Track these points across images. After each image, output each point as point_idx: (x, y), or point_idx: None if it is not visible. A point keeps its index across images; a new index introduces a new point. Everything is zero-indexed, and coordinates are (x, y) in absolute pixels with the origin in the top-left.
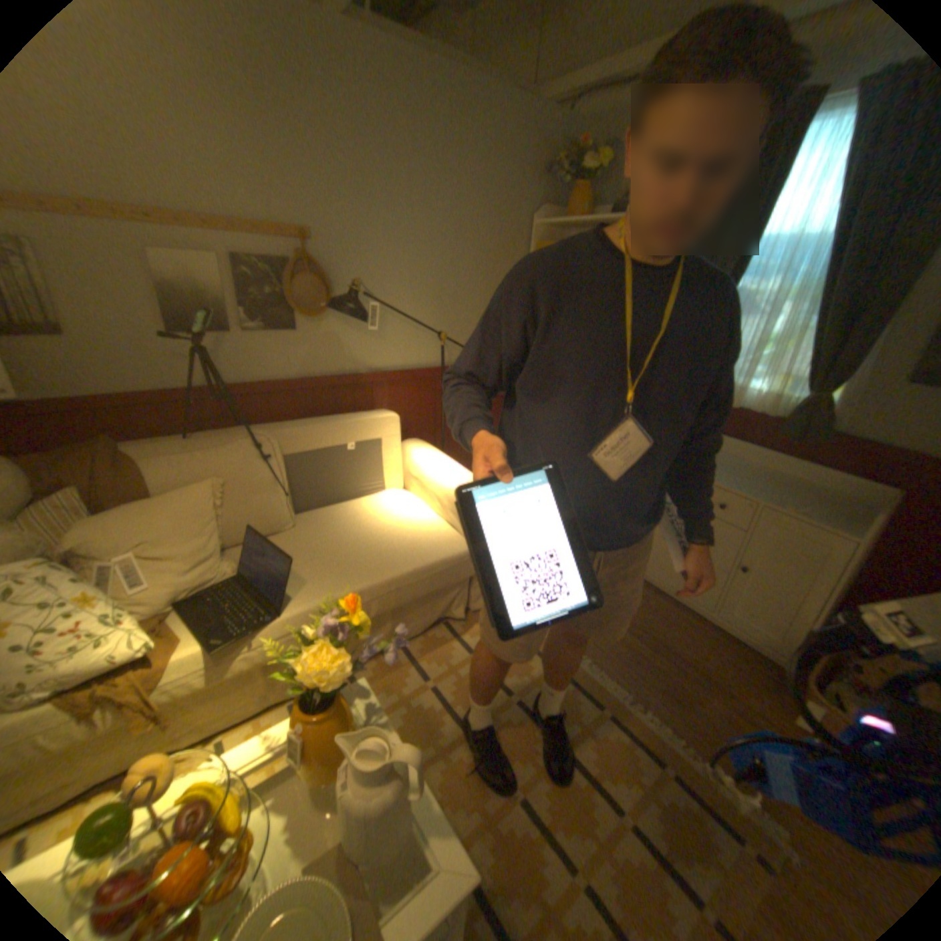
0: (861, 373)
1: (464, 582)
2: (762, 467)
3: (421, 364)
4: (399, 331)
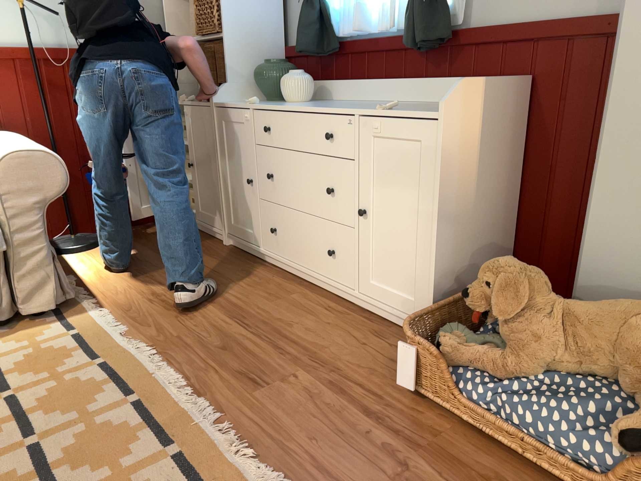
0: None
1: None
2: (404, 102)
3: (14, 44)
4: None
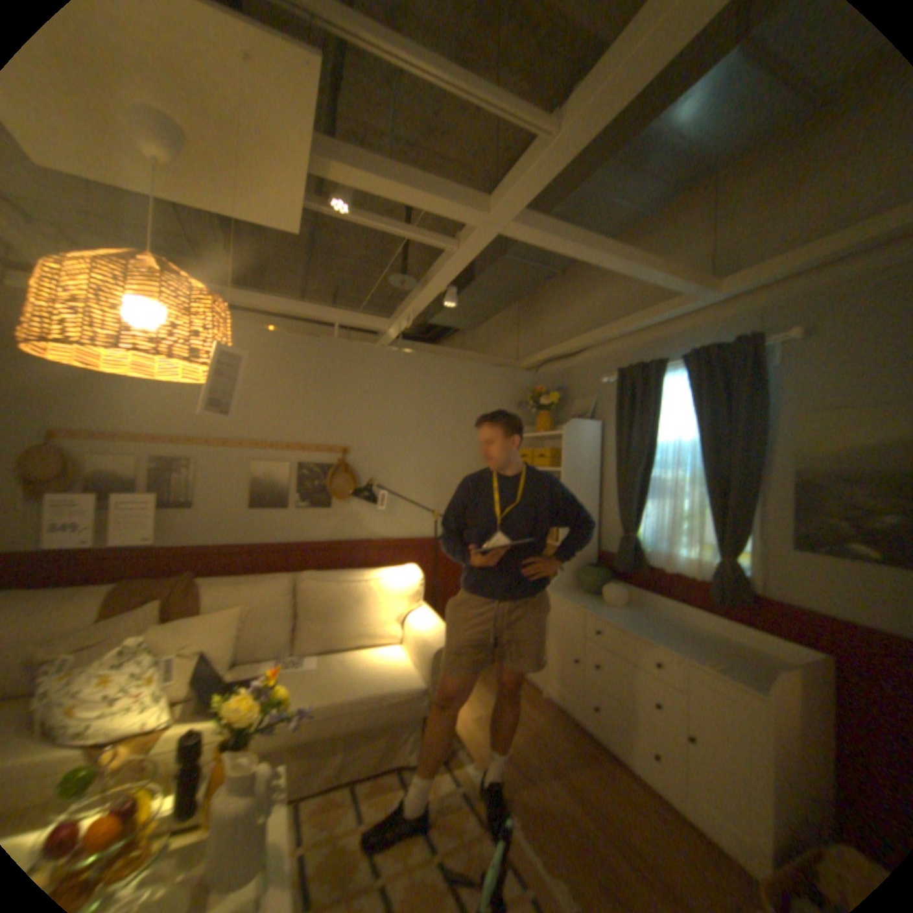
0: (758, 541)
1: (418, 725)
2: (711, 632)
3: (422, 535)
4: (405, 510)
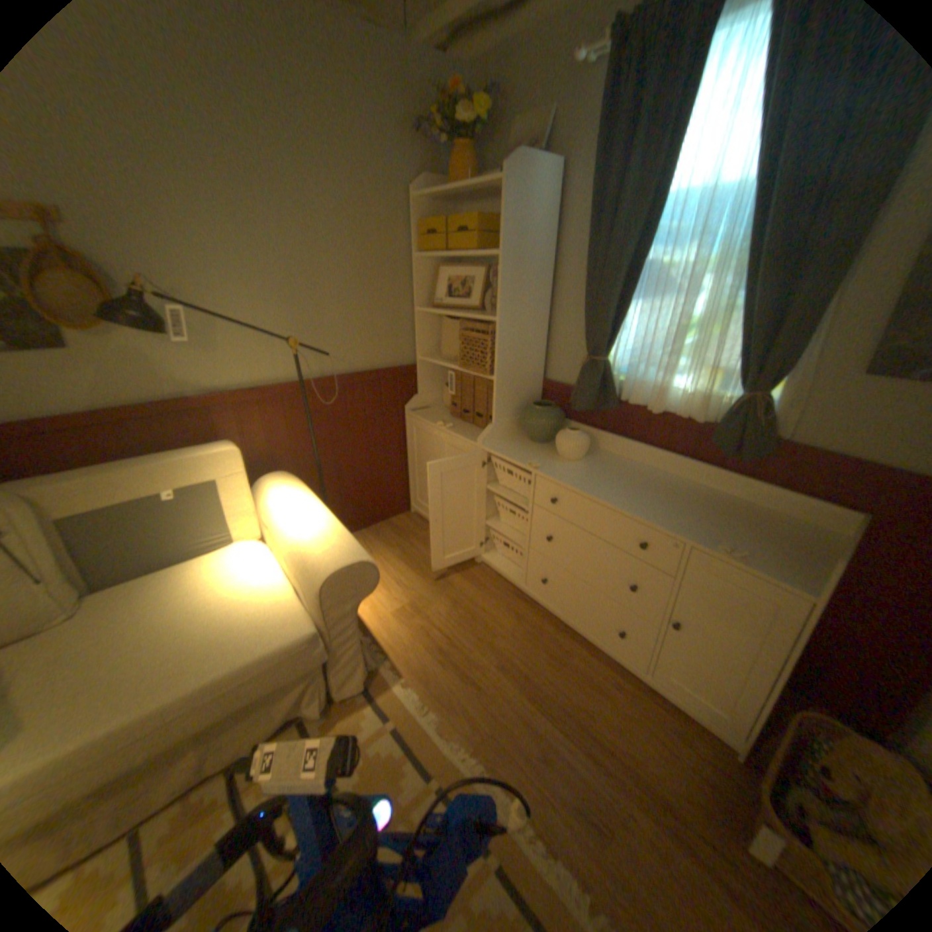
0: (806, 362)
1: (313, 672)
2: (696, 484)
3: (280, 378)
4: (238, 339)
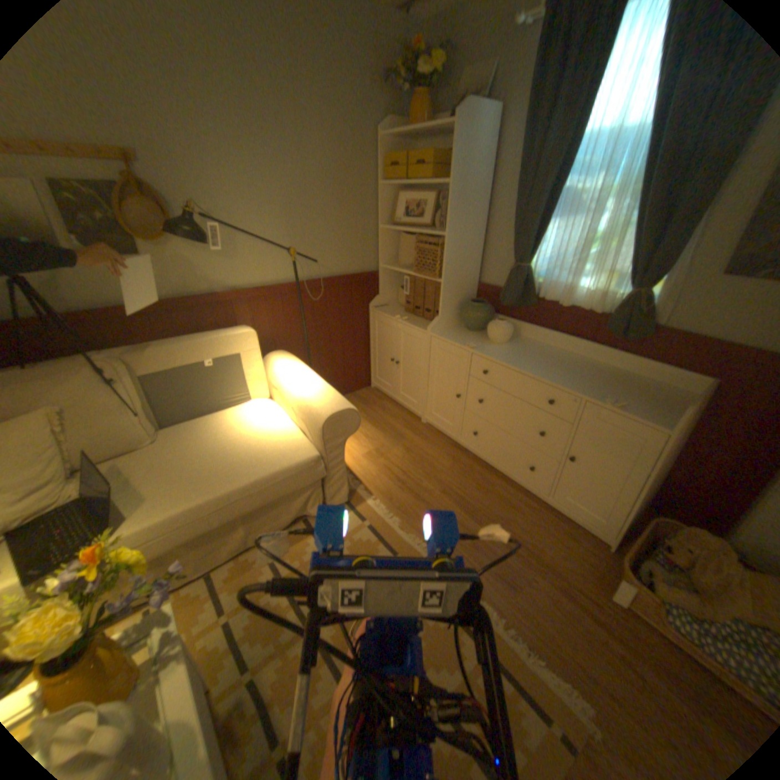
0: (680, 266)
1: (315, 484)
2: (593, 360)
3: (279, 280)
4: (251, 249)
